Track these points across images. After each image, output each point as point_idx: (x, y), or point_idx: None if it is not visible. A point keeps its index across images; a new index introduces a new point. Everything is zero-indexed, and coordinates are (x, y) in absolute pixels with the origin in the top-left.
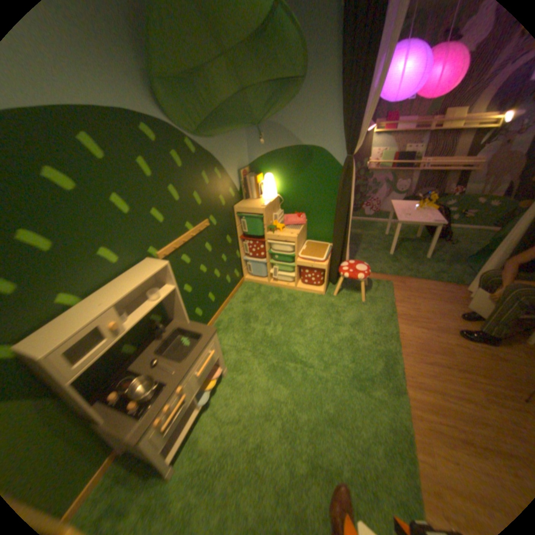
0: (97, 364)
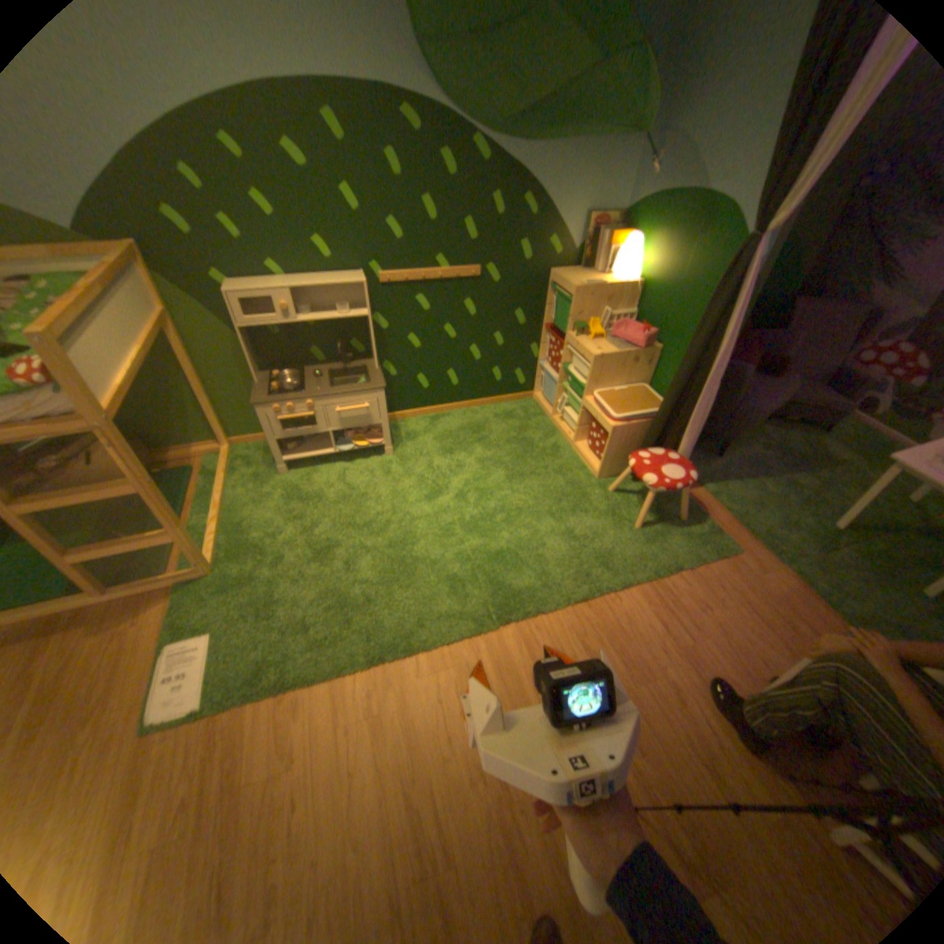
0: (282, 345)
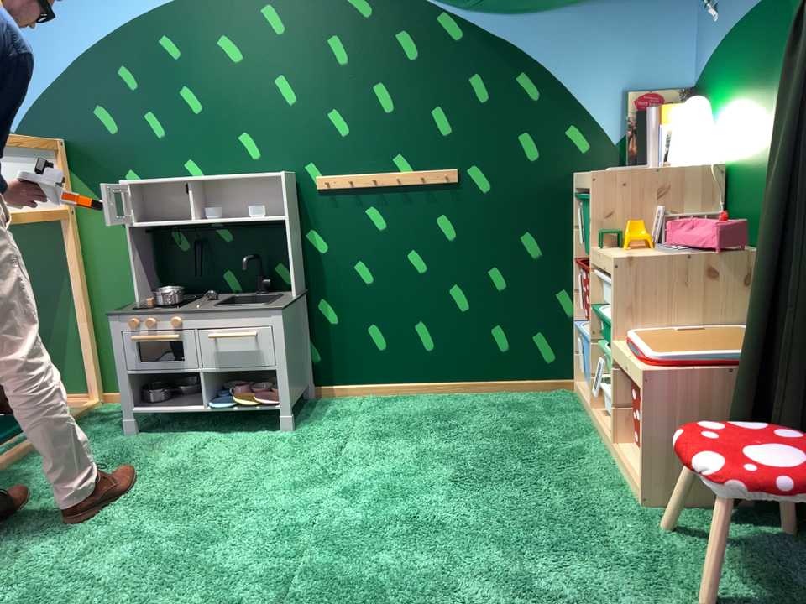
0: (191, 264)
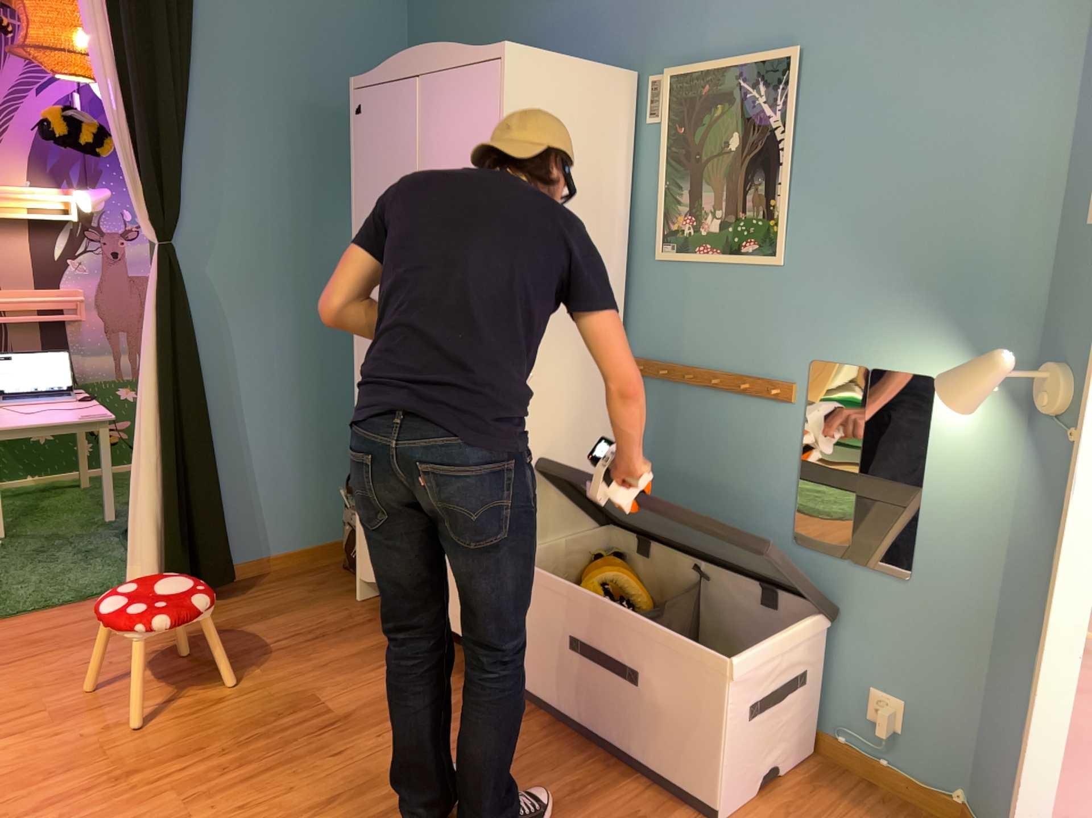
0: None
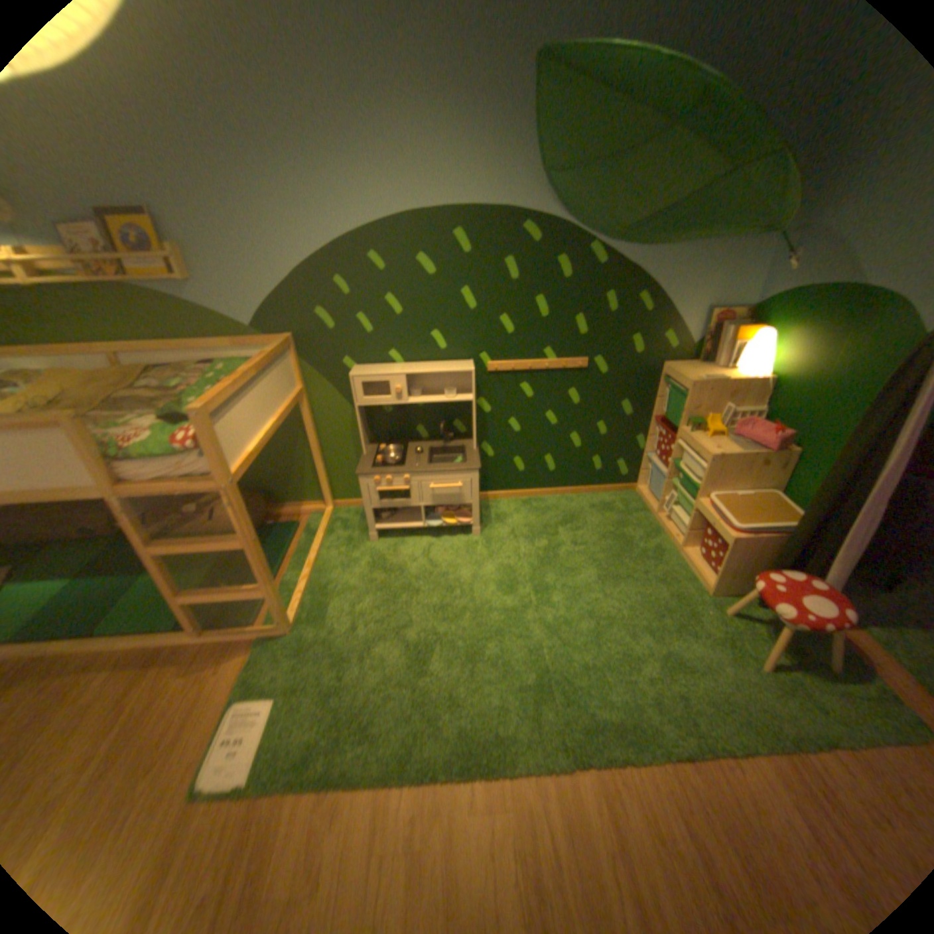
0: (393, 422)
